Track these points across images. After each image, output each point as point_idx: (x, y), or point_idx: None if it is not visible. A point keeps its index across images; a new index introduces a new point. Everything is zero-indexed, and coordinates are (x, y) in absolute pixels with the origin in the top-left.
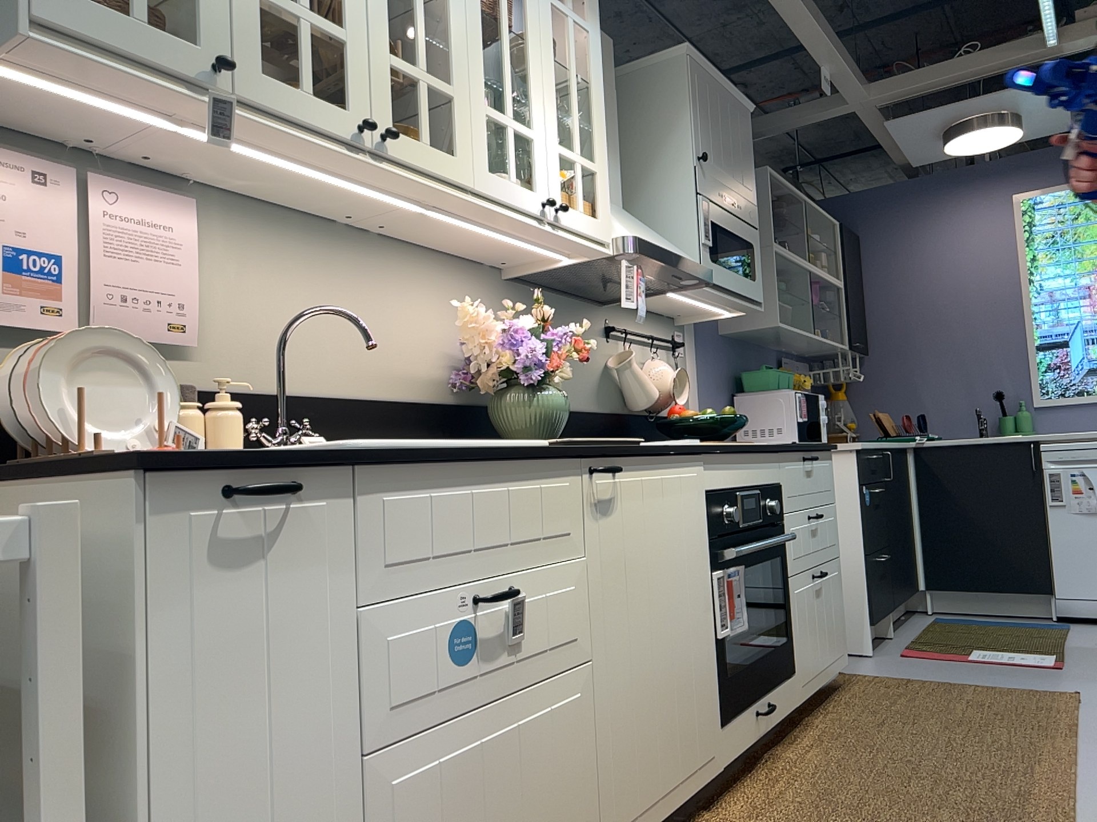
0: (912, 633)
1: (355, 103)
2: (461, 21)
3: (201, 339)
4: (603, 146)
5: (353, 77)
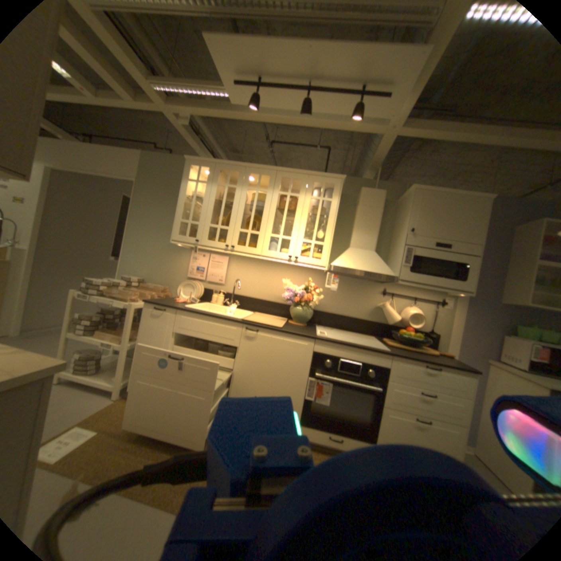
0: None
1: (227, 241)
2: (265, 215)
3: (226, 282)
4: (328, 236)
5: (228, 236)
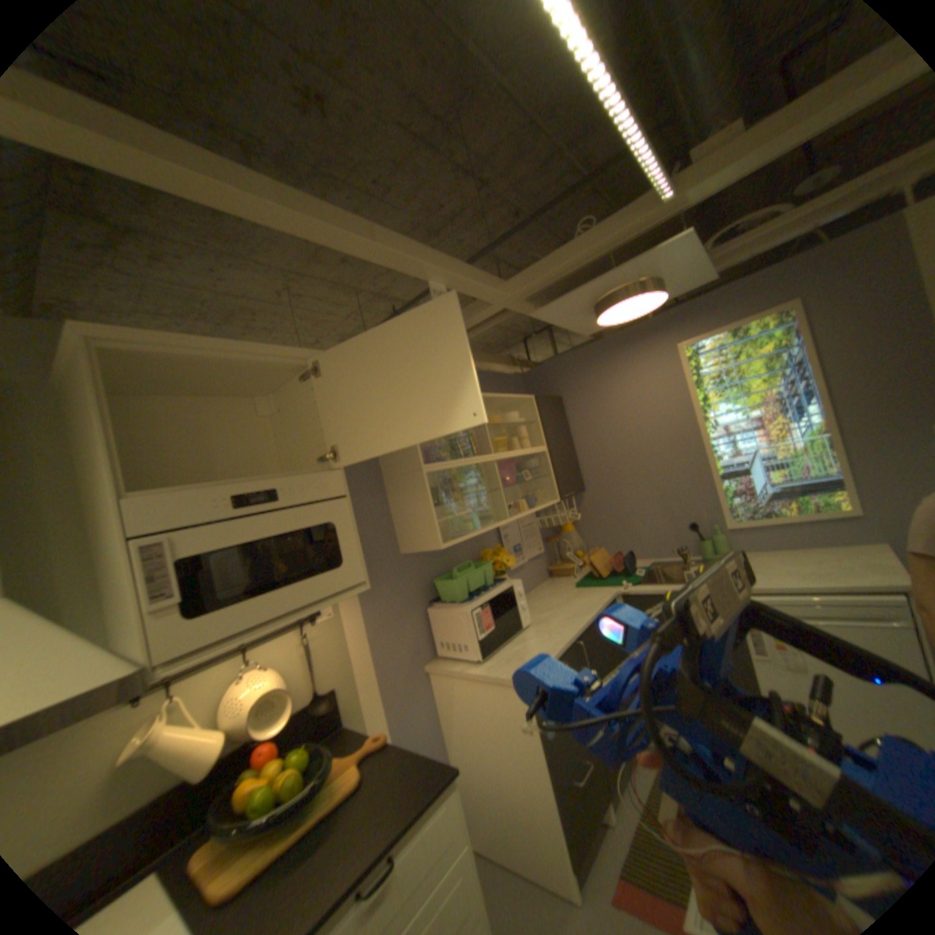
0: (633, 812)
1: None
2: None
3: None
4: None
5: None
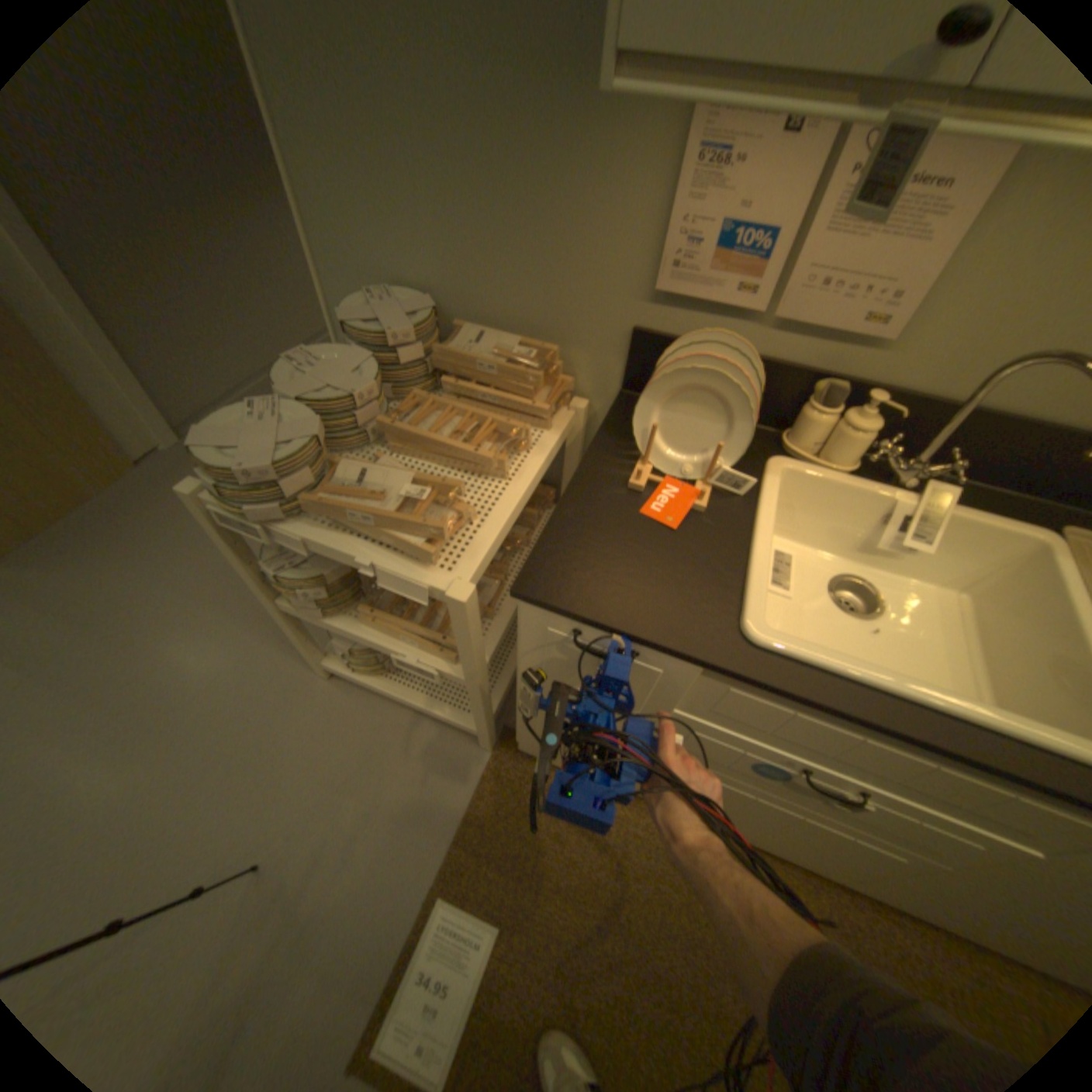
0: None
1: None
2: None
3: (914, 327)
4: None
5: None
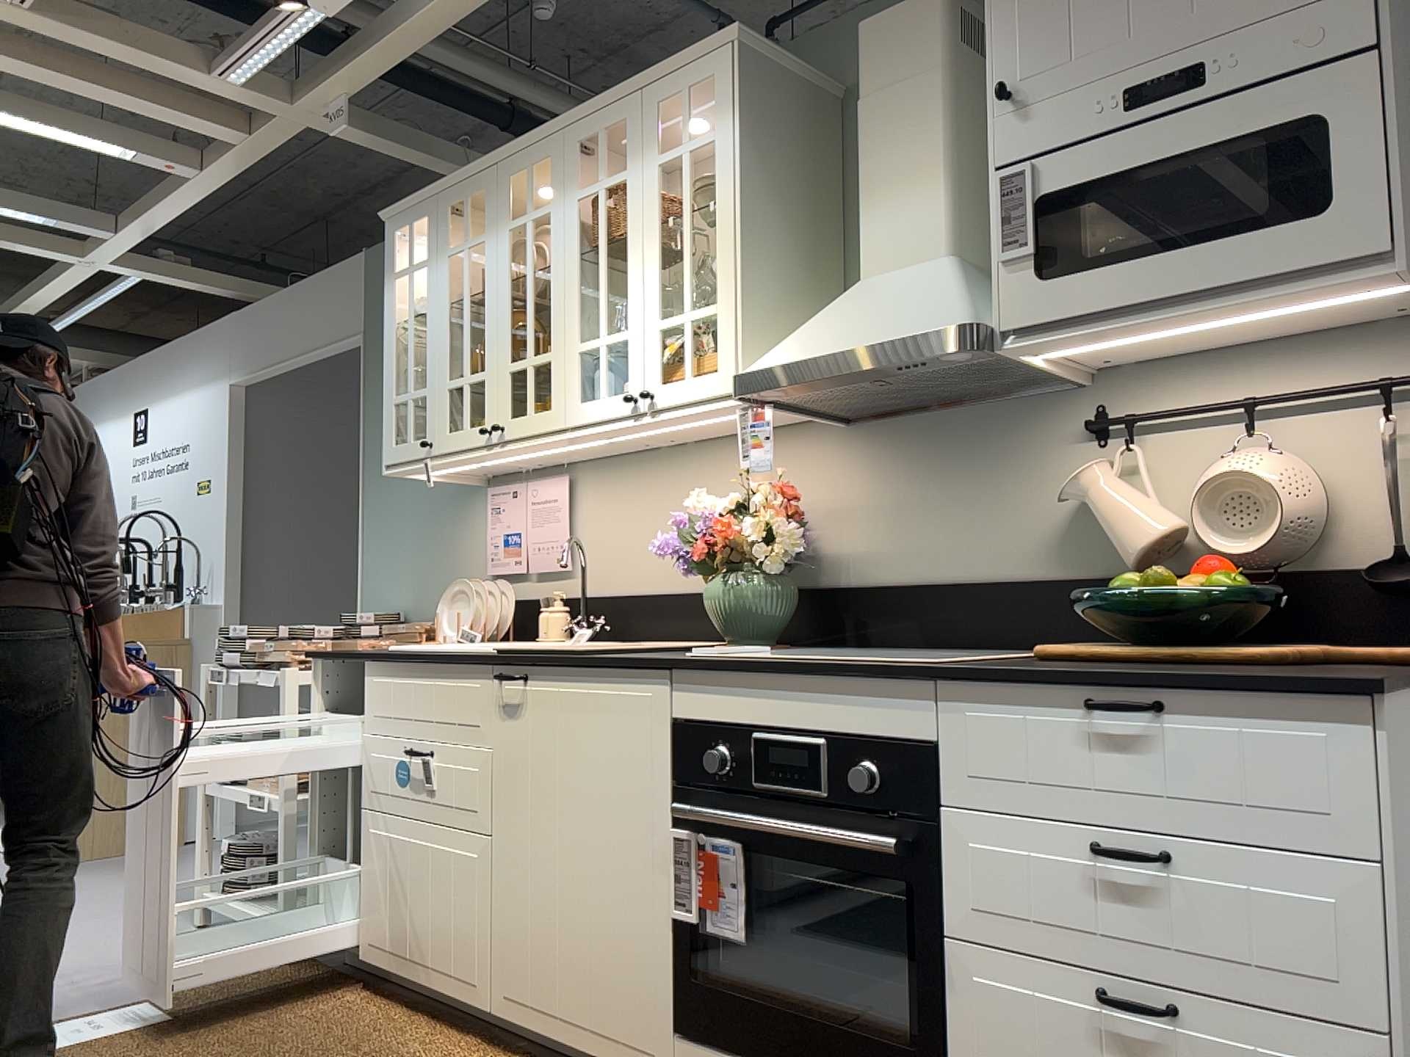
0: None
1: (487, 416)
2: (558, 287)
3: (578, 563)
4: (727, 270)
5: (487, 399)
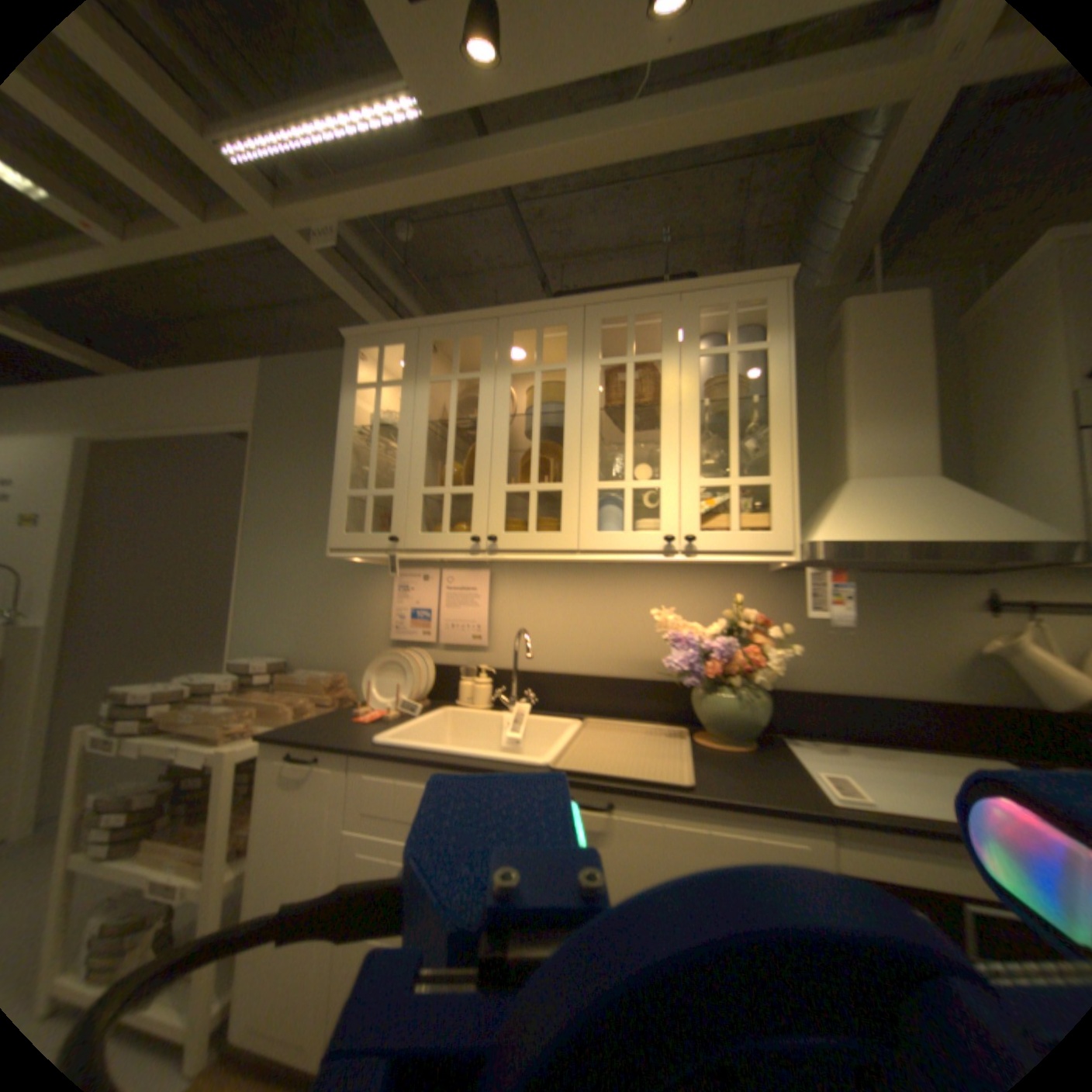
0: None
1: (477, 527)
2: (575, 432)
3: (496, 641)
4: (785, 452)
5: (478, 511)
